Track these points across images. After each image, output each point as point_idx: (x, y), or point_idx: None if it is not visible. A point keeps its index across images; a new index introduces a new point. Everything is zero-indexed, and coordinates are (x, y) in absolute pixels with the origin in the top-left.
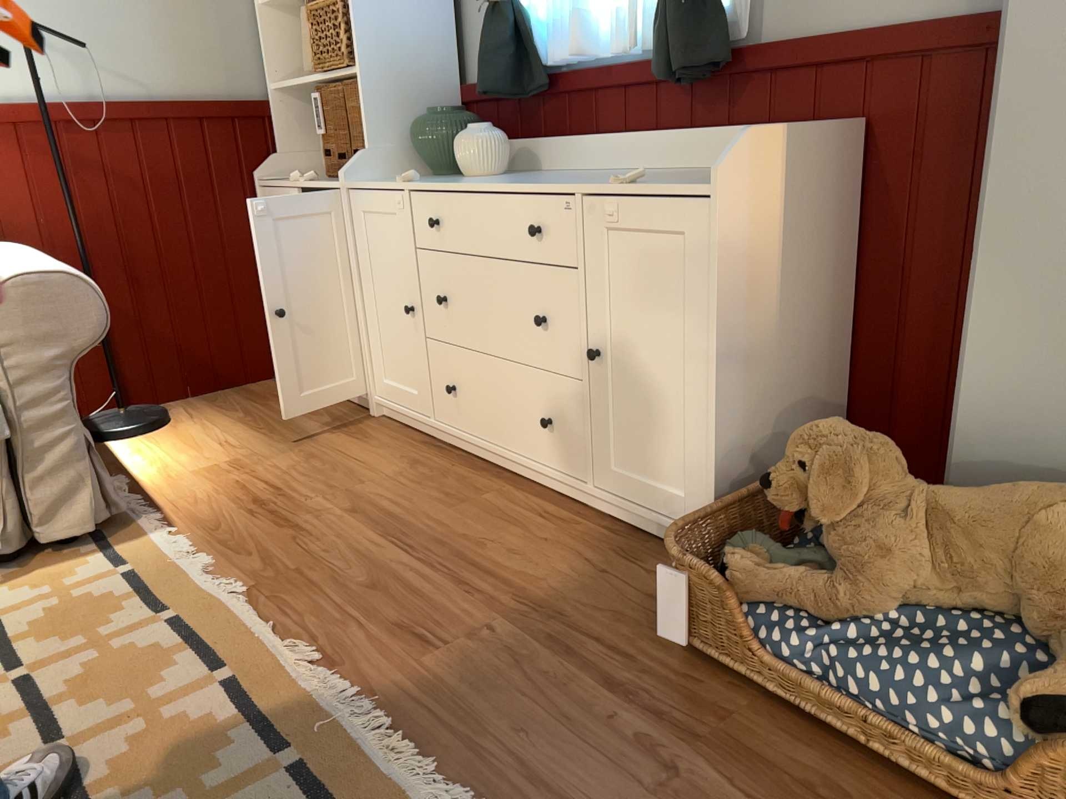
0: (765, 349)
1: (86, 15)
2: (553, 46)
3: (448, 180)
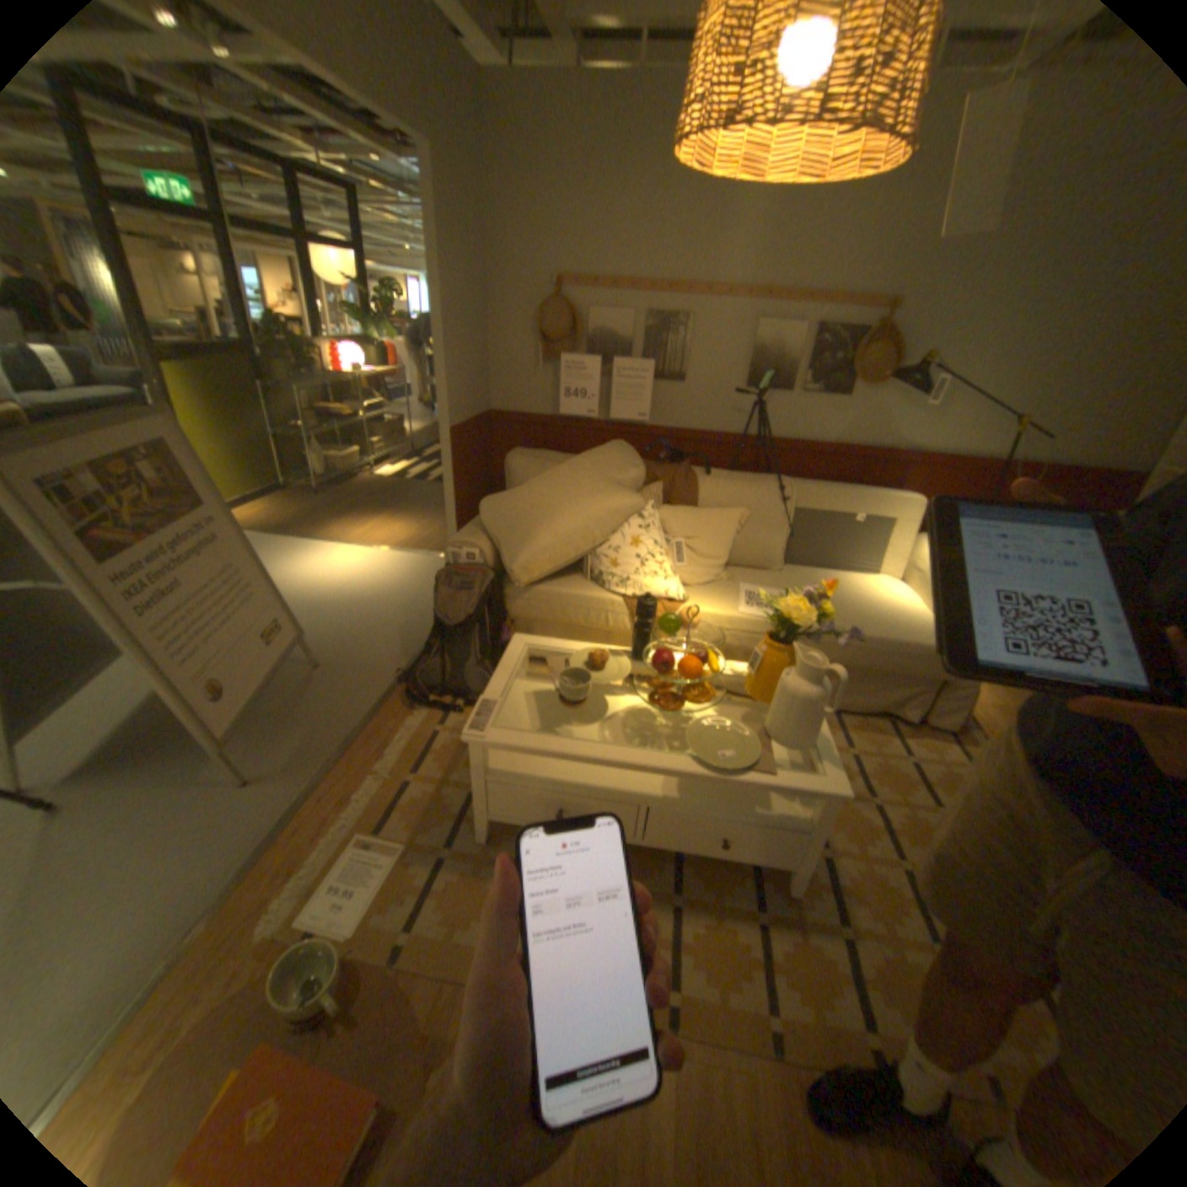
0: None
1: (1056, 406)
2: None
3: None
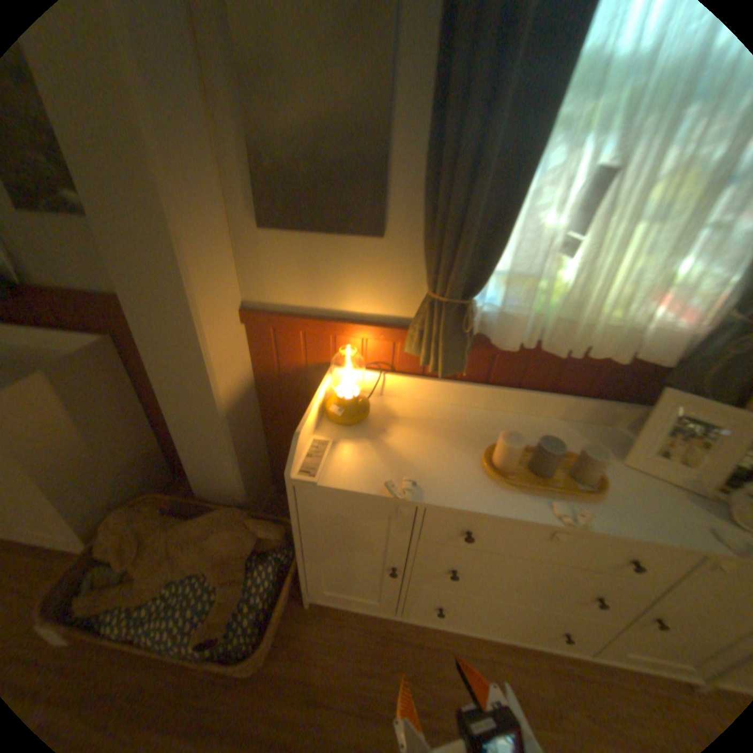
0: (87, 465)
1: None
2: None
3: None
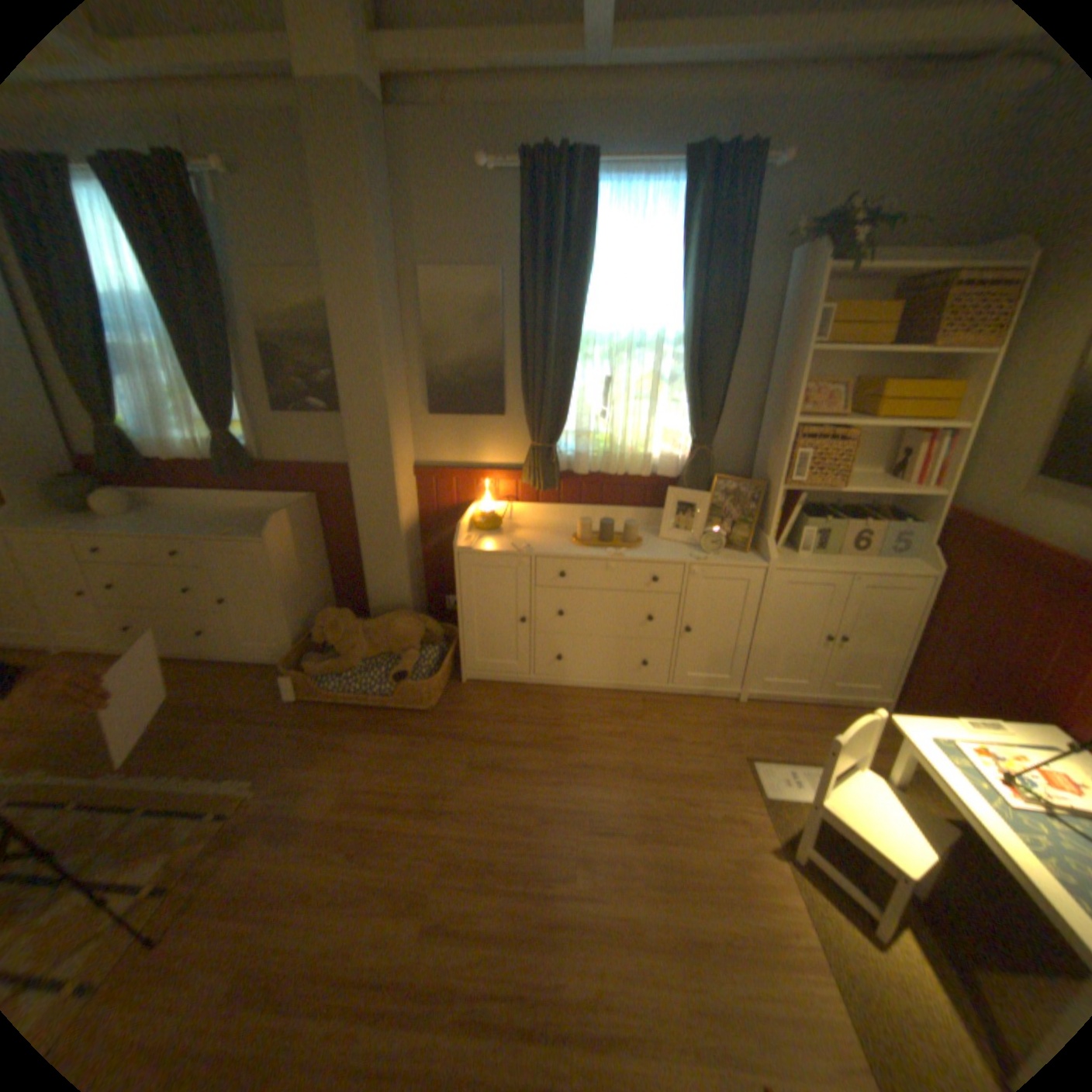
0: (297, 587)
1: None
2: (142, 445)
3: (89, 522)
